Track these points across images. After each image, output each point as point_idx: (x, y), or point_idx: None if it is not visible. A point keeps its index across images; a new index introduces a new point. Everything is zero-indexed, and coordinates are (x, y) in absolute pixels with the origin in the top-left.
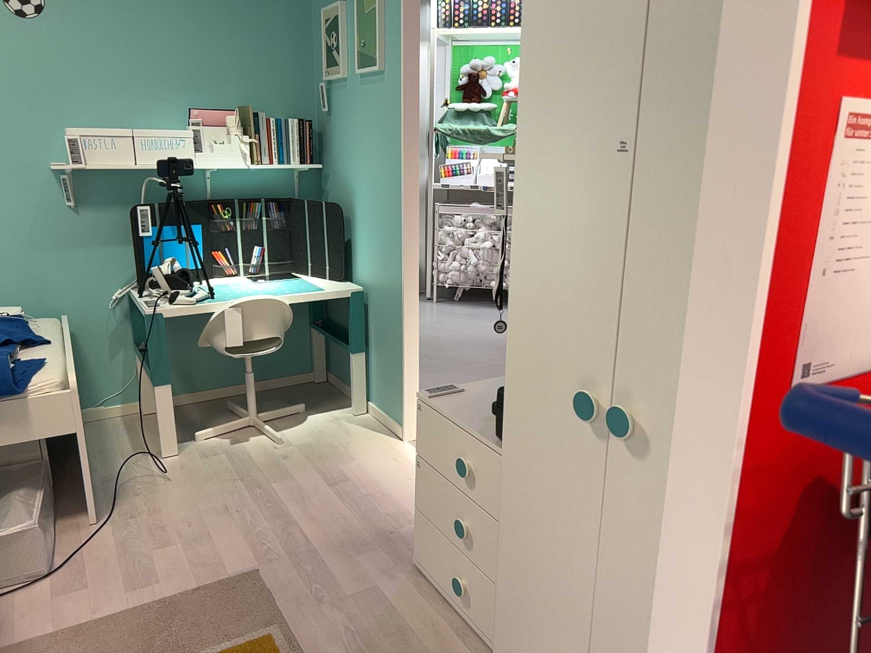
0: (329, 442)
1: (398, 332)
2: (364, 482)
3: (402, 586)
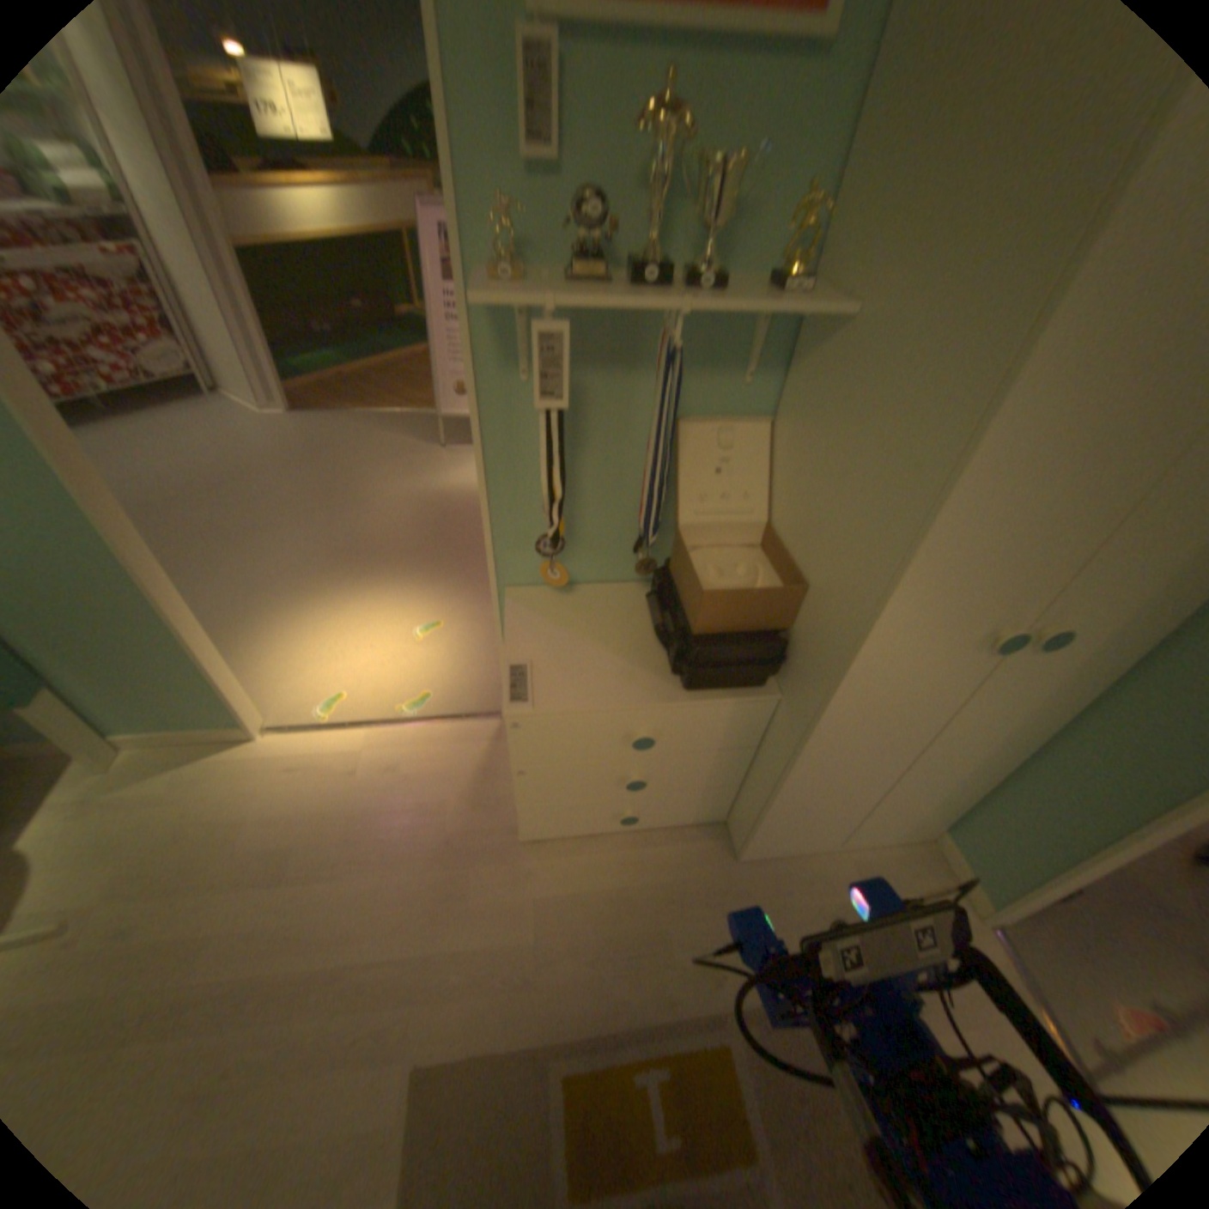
0: (146, 837)
1: (143, 623)
2: (308, 828)
3: (547, 868)
